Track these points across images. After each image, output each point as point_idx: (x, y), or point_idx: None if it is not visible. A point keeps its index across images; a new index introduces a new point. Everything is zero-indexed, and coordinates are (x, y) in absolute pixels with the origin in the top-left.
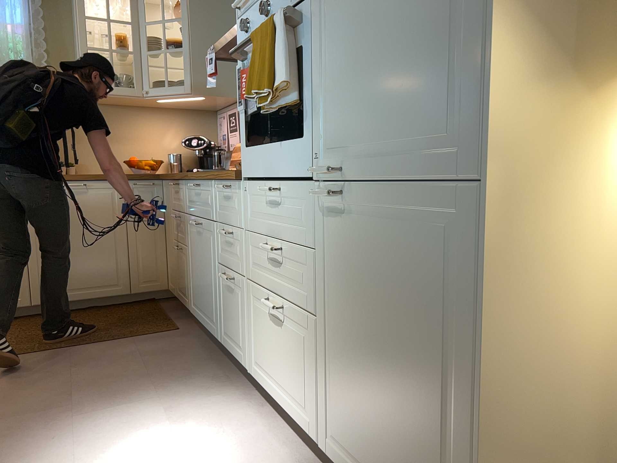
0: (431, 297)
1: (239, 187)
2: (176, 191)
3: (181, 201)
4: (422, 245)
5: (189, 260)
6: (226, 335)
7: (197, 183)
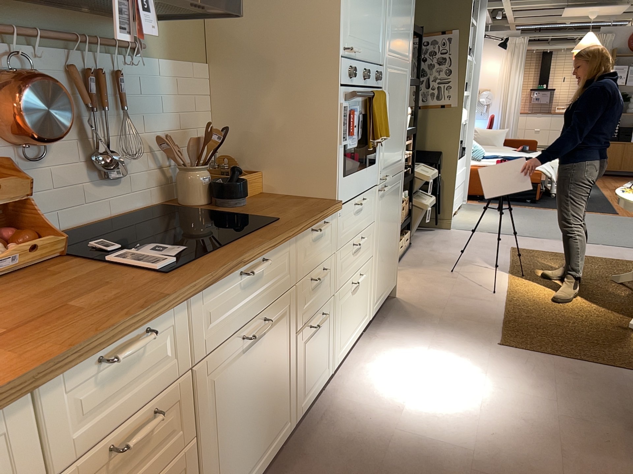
0: (395, 208)
1: (333, 217)
2: (120, 368)
3: (166, 360)
4: (395, 193)
5: (207, 448)
6: (306, 393)
7: (251, 264)
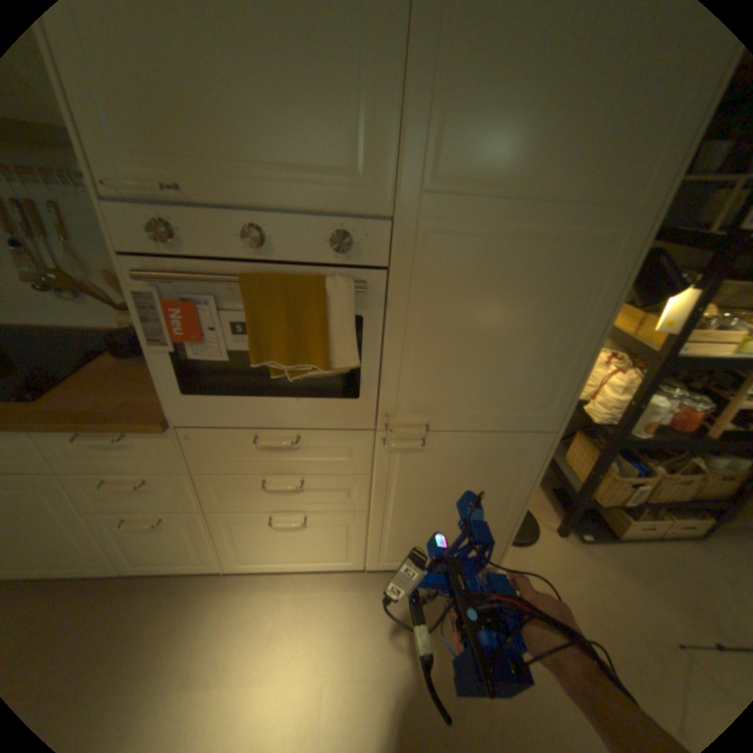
0: (497, 479)
1: (157, 436)
2: None
3: None
4: (497, 459)
5: None
6: (140, 565)
7: None
